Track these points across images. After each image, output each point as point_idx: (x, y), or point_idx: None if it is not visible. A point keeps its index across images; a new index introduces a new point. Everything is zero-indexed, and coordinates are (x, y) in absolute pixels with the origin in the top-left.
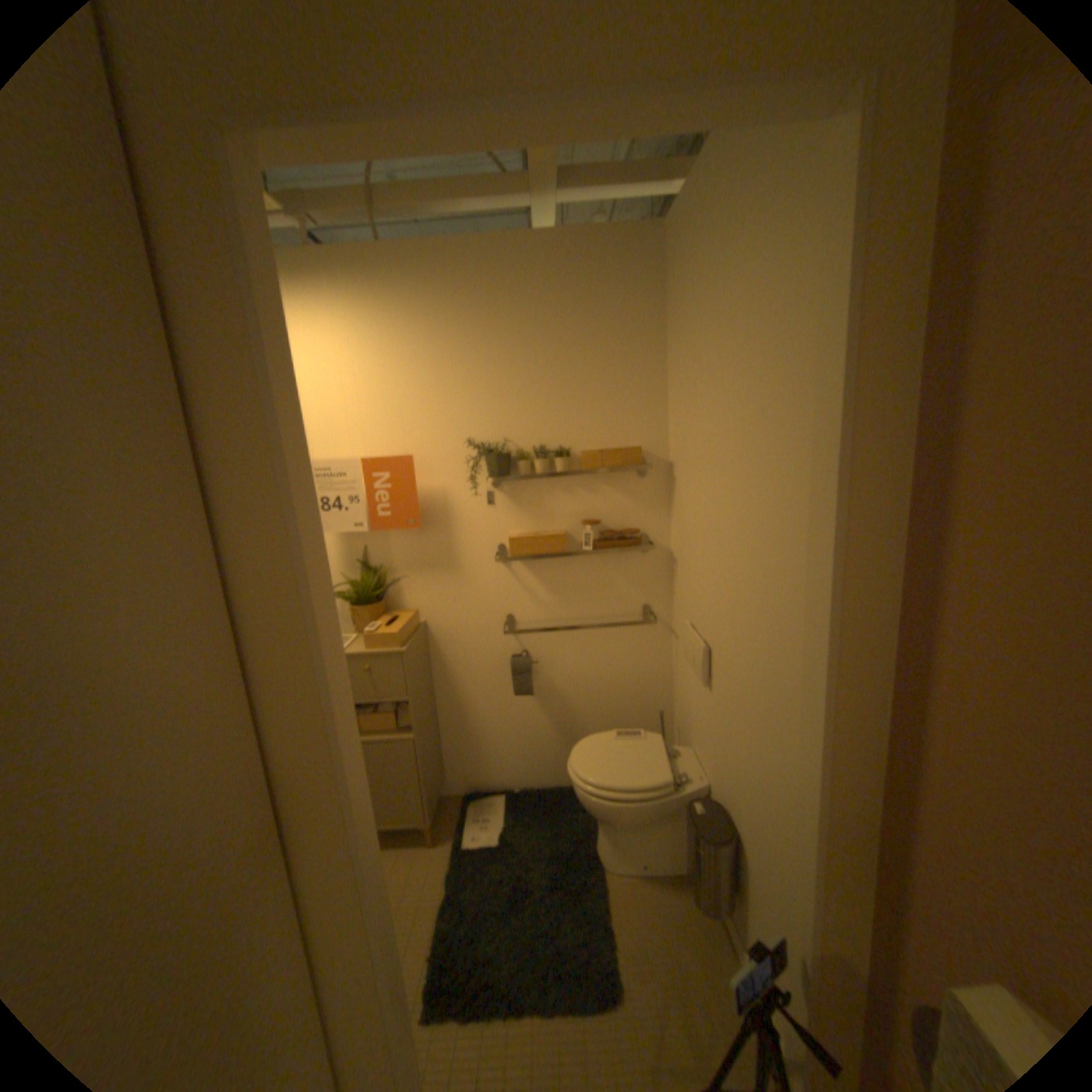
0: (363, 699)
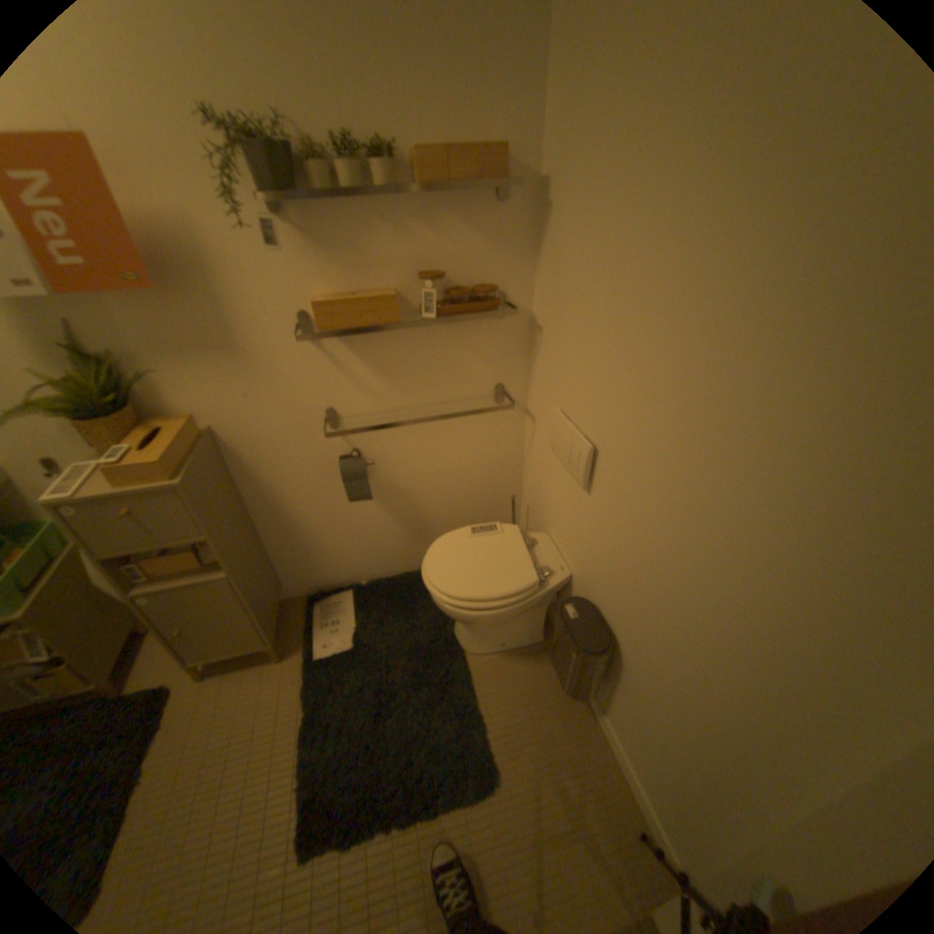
0: (133, 549)
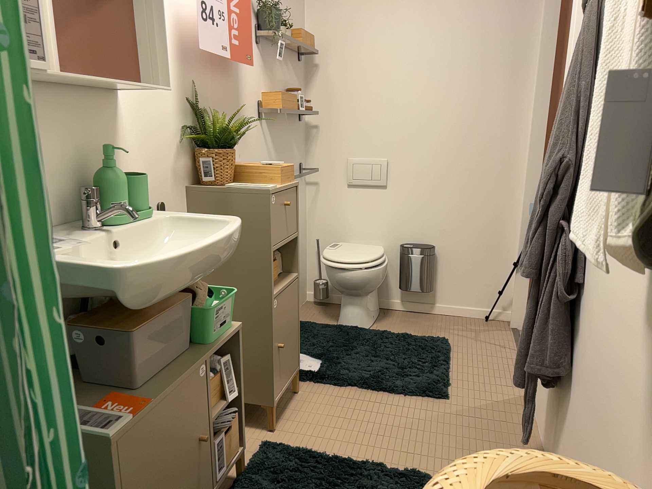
0: (283, 240)
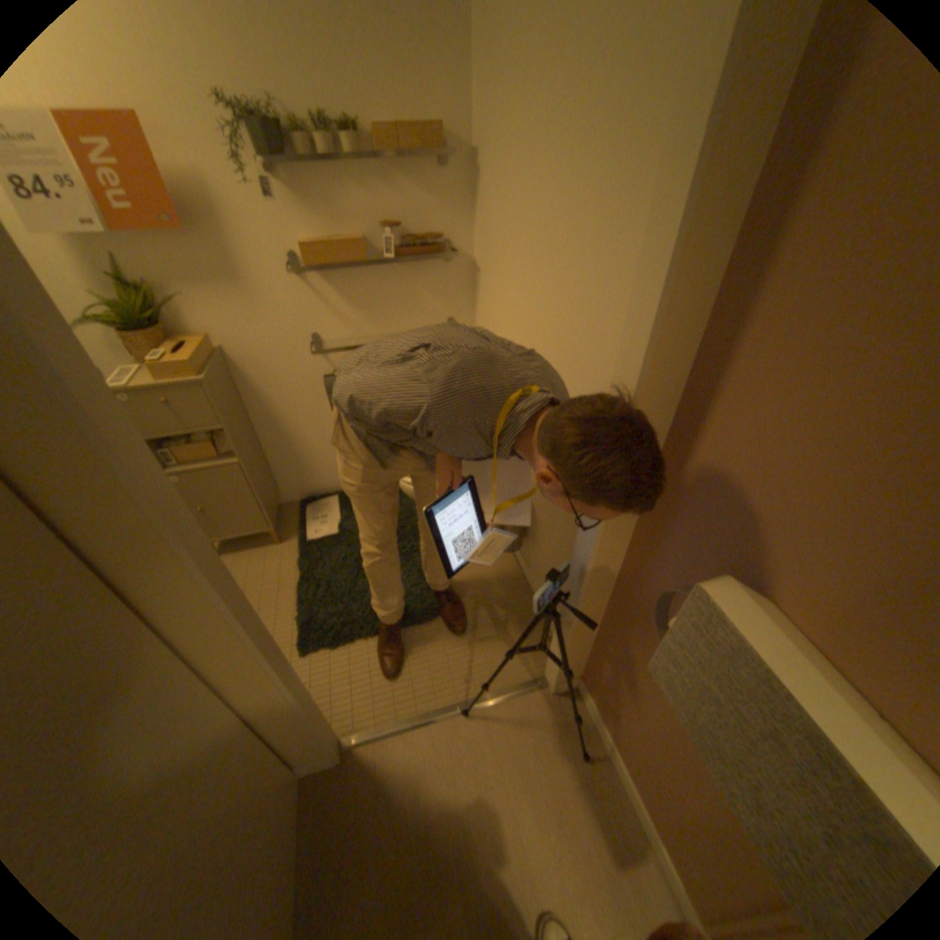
0: (170, 432)
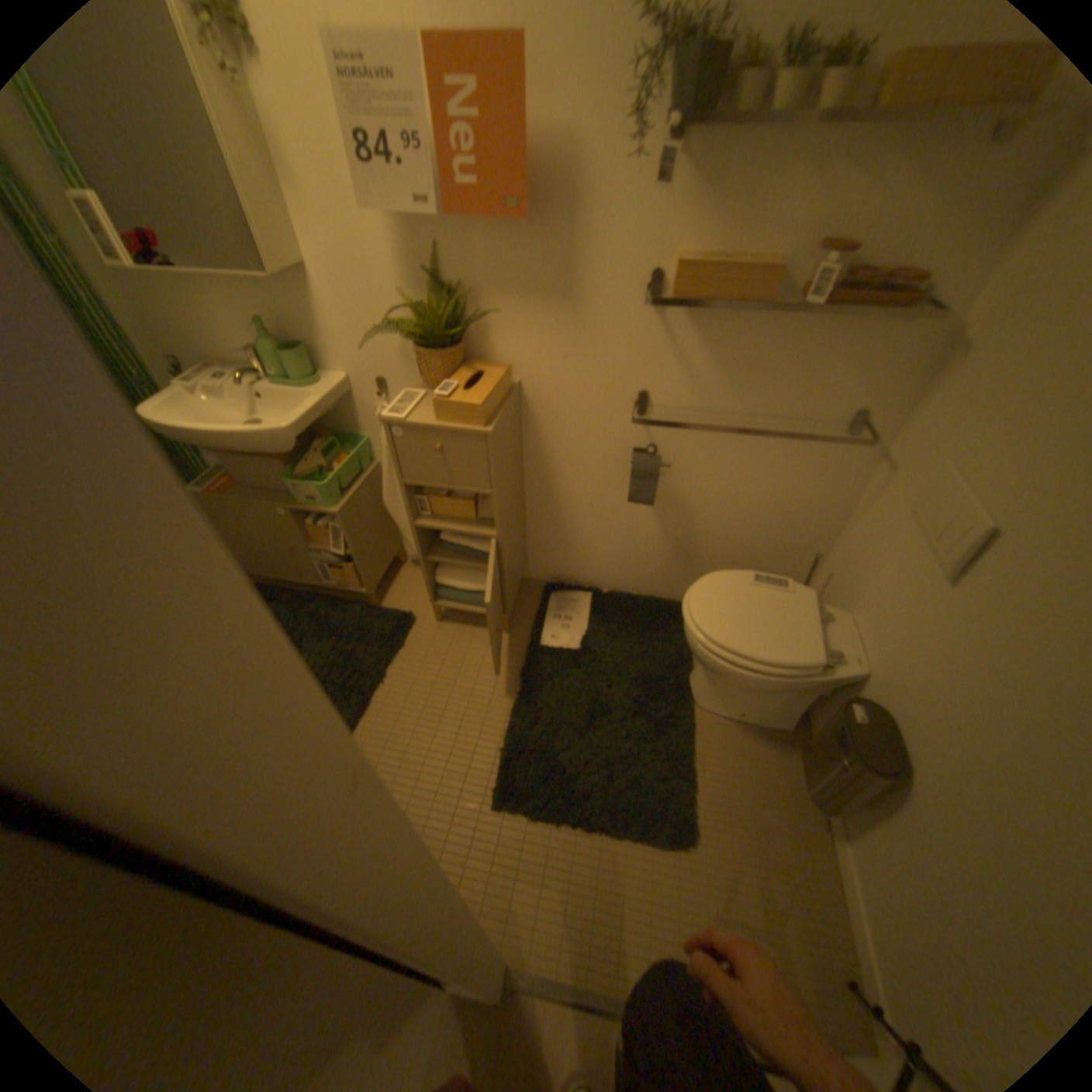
0: (434, 483)
